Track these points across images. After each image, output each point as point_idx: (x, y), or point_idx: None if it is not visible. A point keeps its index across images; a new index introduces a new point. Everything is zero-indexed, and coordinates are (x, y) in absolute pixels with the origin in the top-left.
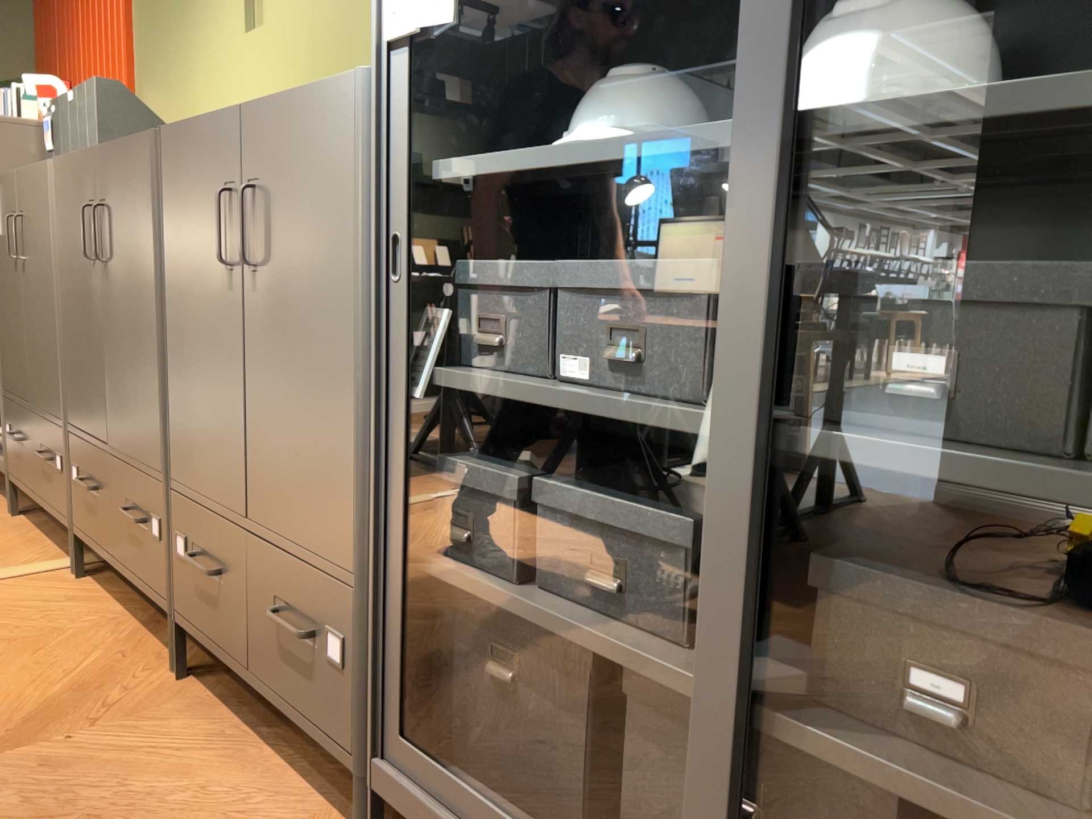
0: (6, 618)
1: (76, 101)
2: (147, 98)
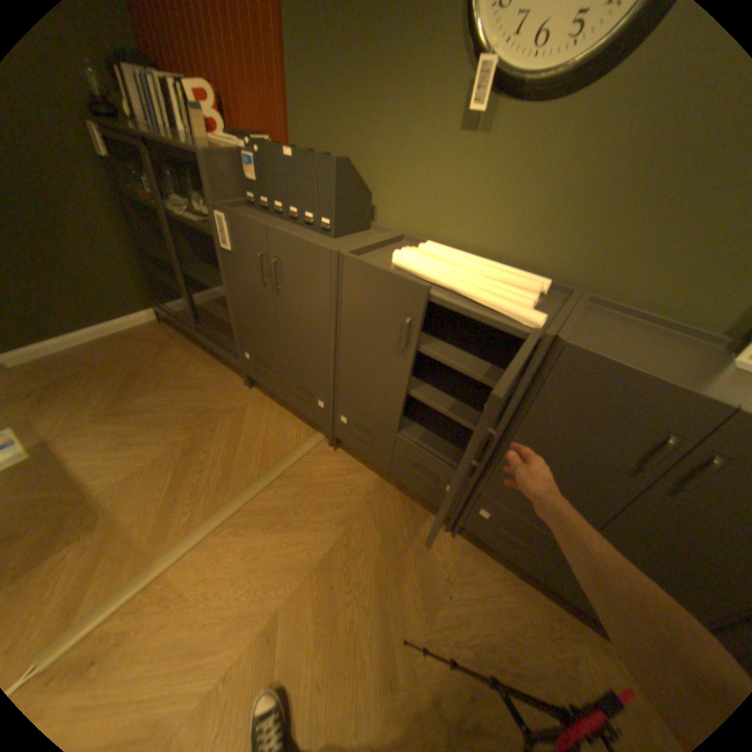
0: (334, 493)
1: (296, 158)
2: (305, 123)
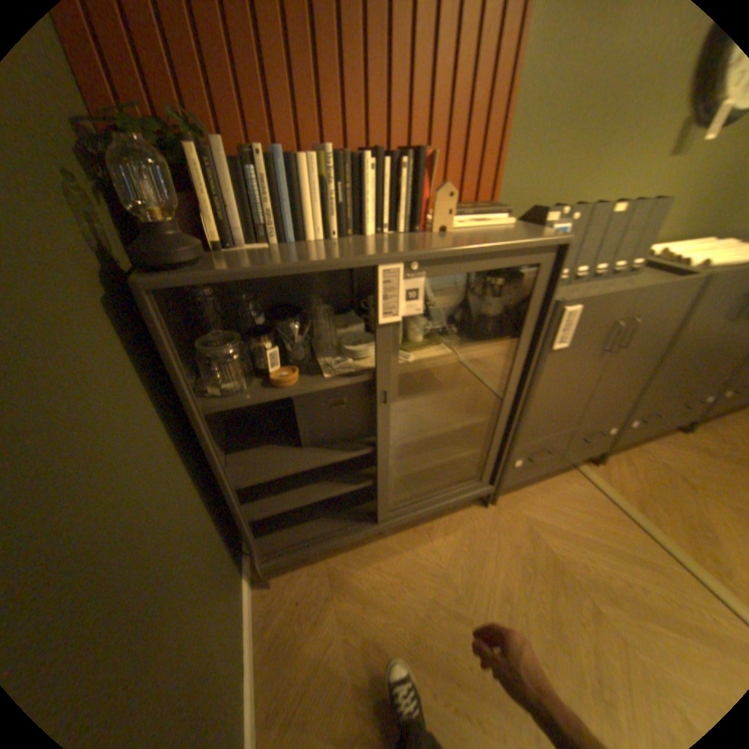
0: (660, 483)
1: (628, 211)
2: (521, 178)
